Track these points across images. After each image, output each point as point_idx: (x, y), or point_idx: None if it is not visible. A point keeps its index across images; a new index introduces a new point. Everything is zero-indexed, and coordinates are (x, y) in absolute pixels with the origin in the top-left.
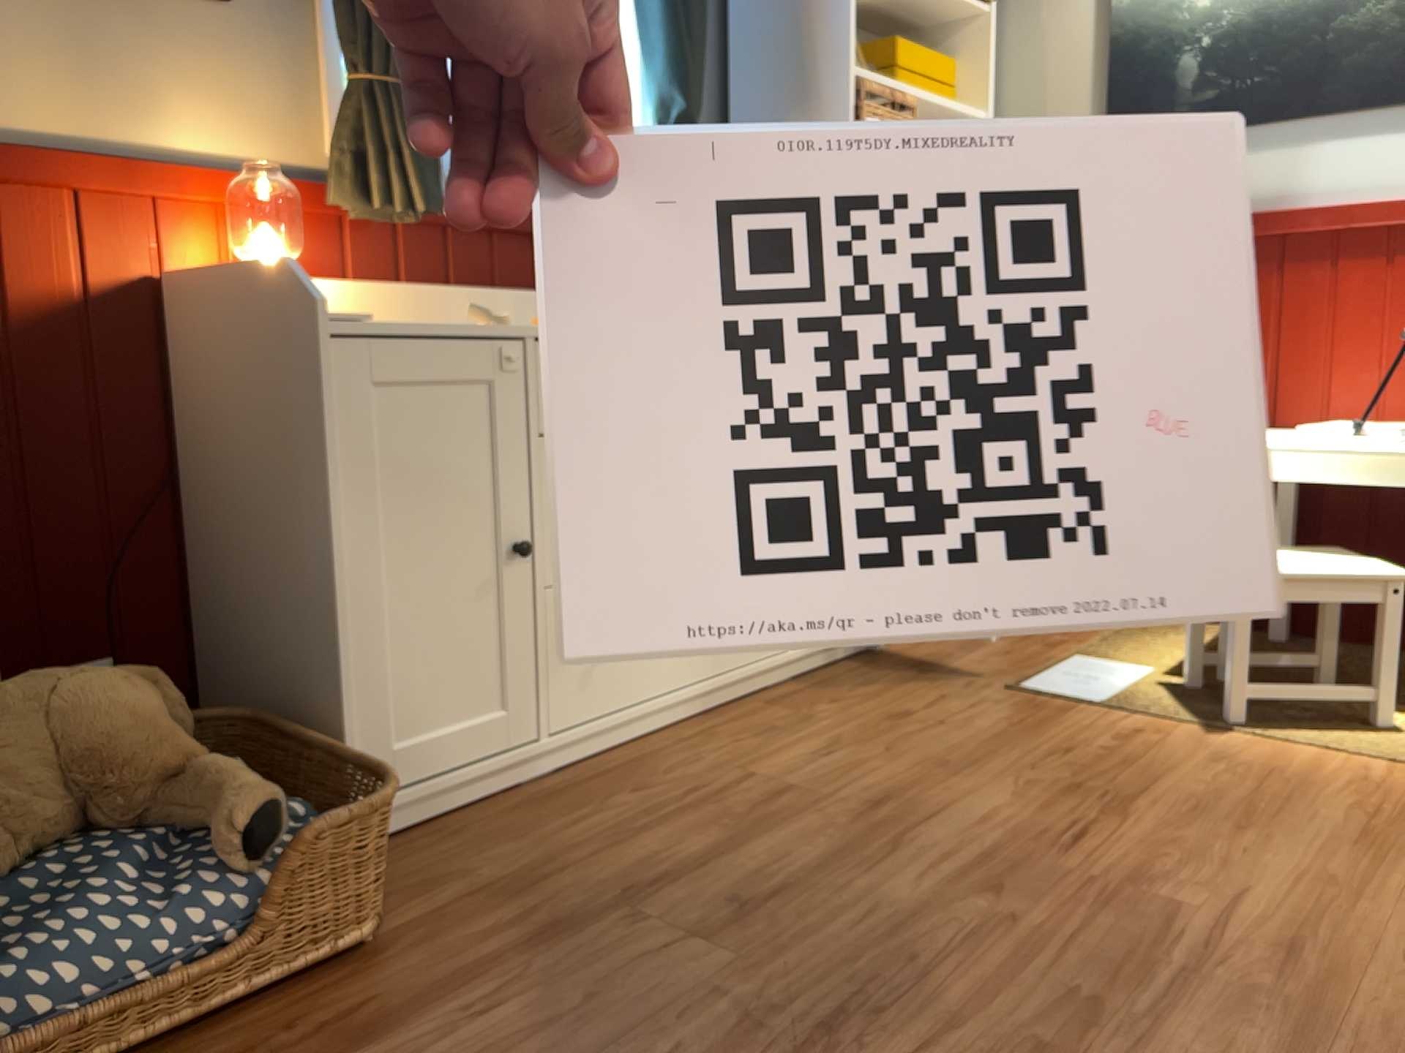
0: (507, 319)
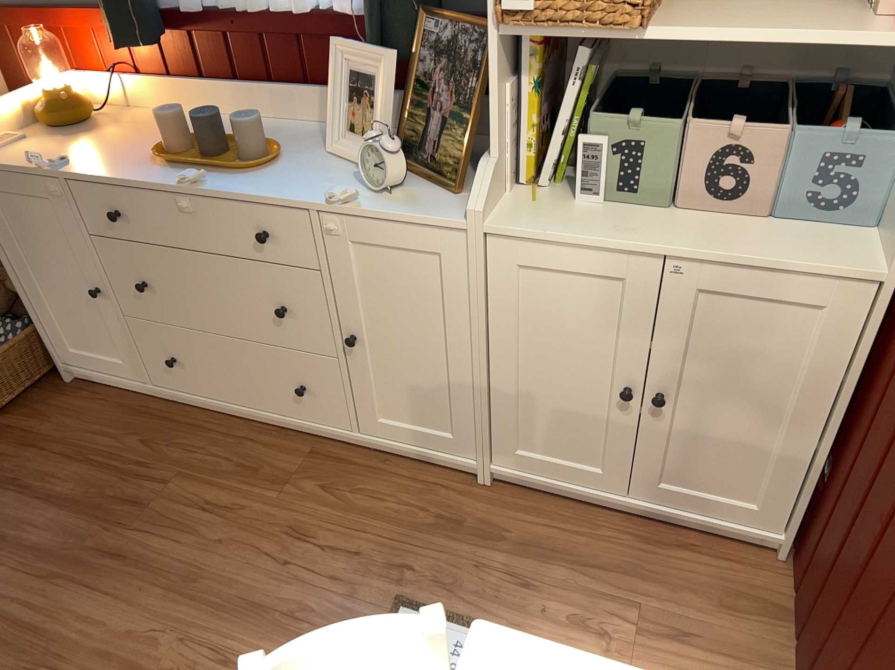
0: (66, 166)
